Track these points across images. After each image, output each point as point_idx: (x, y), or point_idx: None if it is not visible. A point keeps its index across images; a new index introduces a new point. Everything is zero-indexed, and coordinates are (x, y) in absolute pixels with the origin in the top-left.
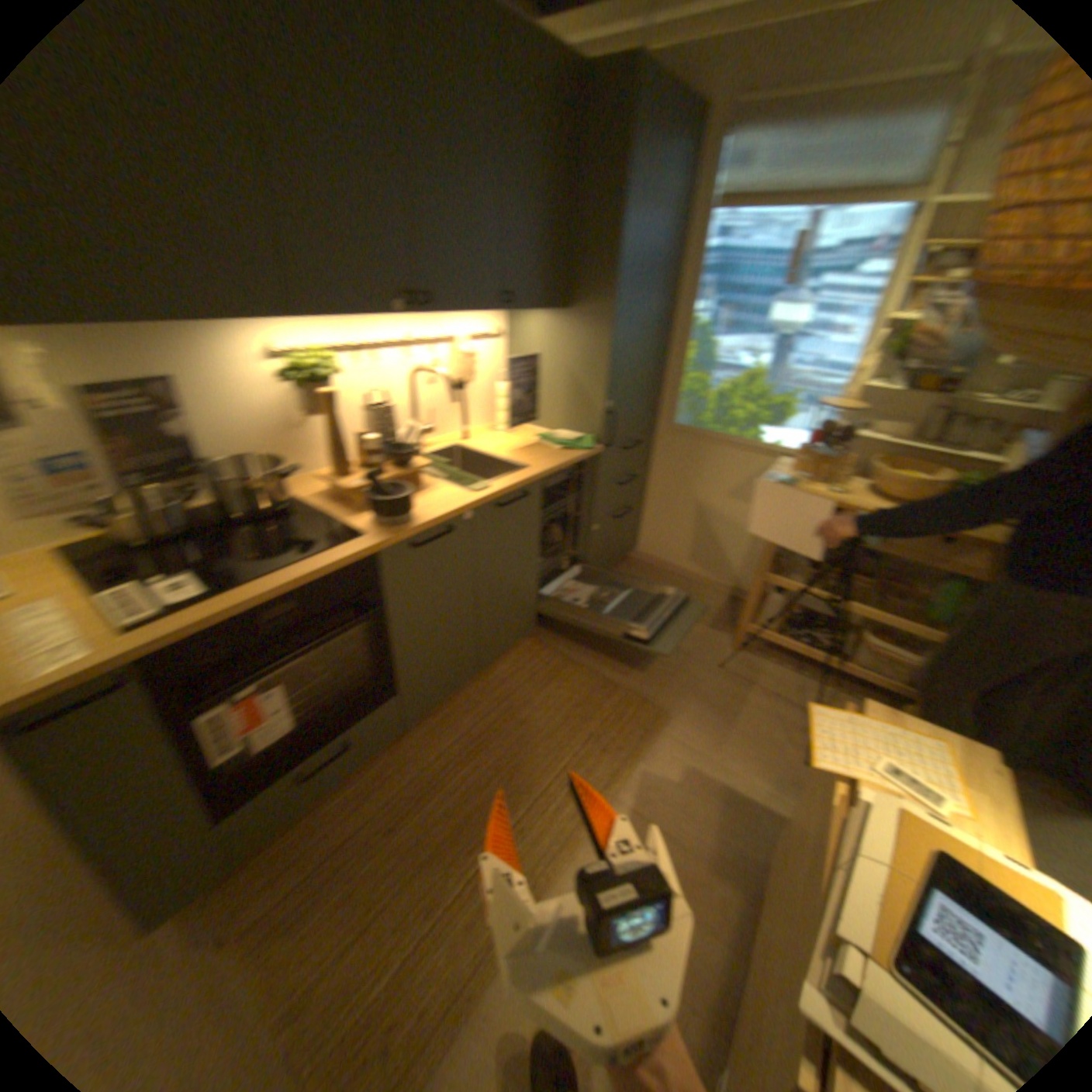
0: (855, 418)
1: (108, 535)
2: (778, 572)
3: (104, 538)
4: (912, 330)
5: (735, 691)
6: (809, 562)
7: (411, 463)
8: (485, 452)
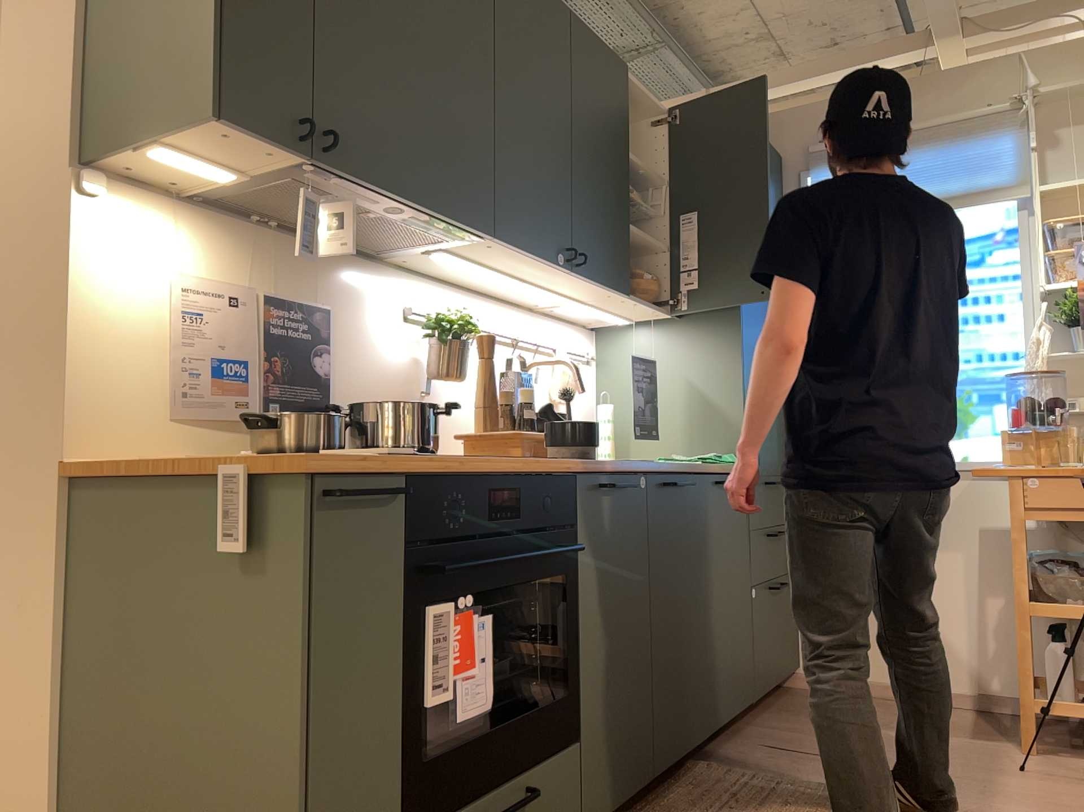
0: (1050, 406)
1: (273, 444)
2: (1045, 601)
3: (267, 448)
4: (1071, 298)
5: (1068, 789)
6: (1081, 577)
7: None
8: None
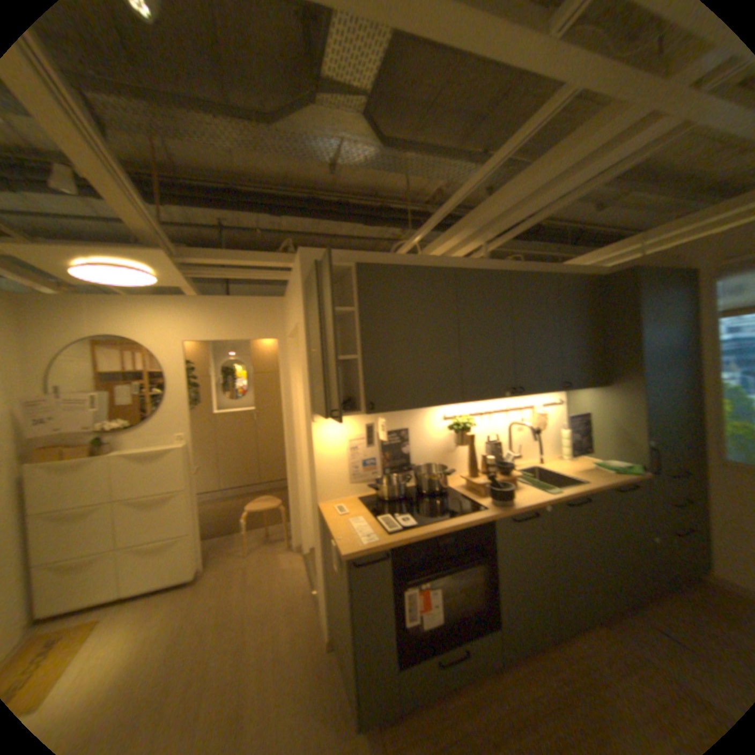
0: None
1: (379, 493)
2: None
3: (377, 494)
4: None
5: None
6: None
7: (510, 474)
8: (557, 471)
